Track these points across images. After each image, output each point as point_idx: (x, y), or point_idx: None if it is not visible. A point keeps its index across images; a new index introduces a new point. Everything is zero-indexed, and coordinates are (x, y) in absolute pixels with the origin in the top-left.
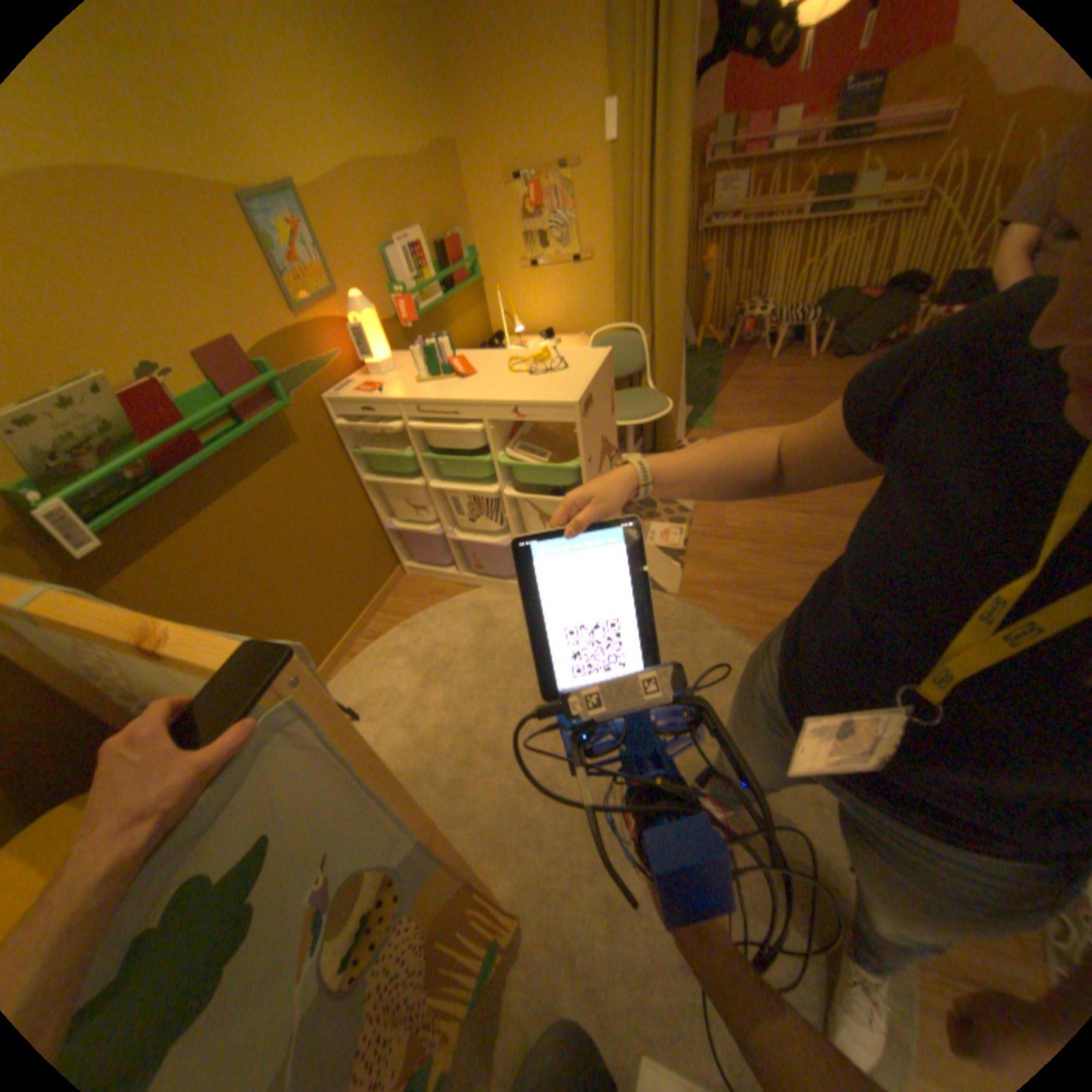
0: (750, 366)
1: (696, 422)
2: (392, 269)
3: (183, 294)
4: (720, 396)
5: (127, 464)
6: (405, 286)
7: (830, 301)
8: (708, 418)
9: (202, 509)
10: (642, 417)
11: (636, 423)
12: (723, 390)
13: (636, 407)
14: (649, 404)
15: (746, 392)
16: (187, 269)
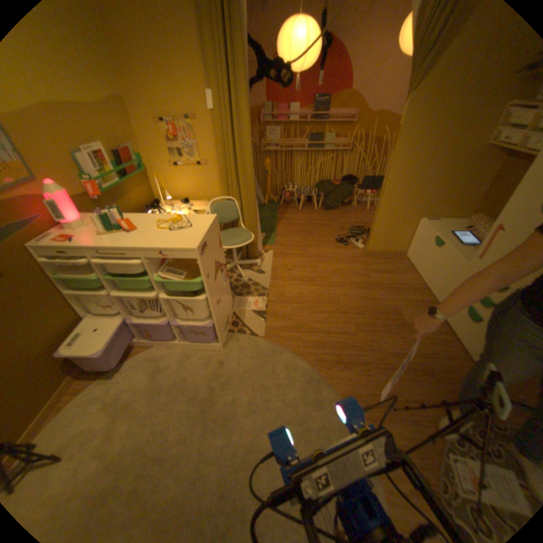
0: (290, 213)
1: (268, 242)
2: (81, 166)
3: None
4: (278, 228)
5: None
6: (91, 176)
7: (320, 186)
8: (273, 239)
9: None
10: (239, 244)
11: (236, 247)
12: (279, 225)
13: (236, 239)
14: (243, 237)
15: (289, 226)
16: None
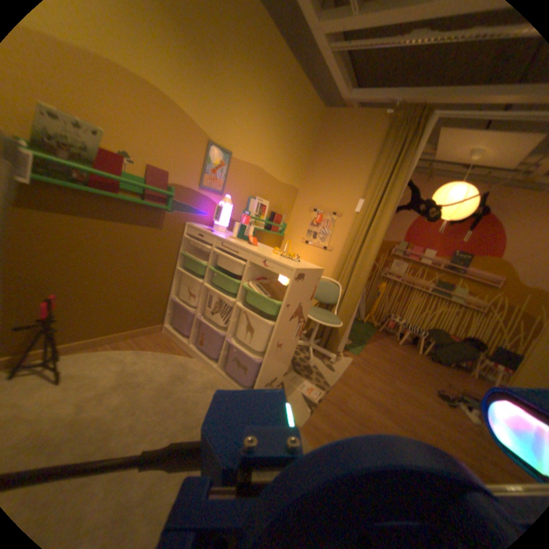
0: (387, 343)
1: (352, 350)
2: (249, 207)
3: (163, 150)
4: (368, 346)
5: (80, 174)
6: (250, 214)
7: (434, 333)
8: (358, 351)
9: (94, 220)
10: (325, 322)
11: (321, 324)
12: (370, 345)
13: (325, 317)
14: (332, 319)
15: (382, 351)
16: (172, 145)
